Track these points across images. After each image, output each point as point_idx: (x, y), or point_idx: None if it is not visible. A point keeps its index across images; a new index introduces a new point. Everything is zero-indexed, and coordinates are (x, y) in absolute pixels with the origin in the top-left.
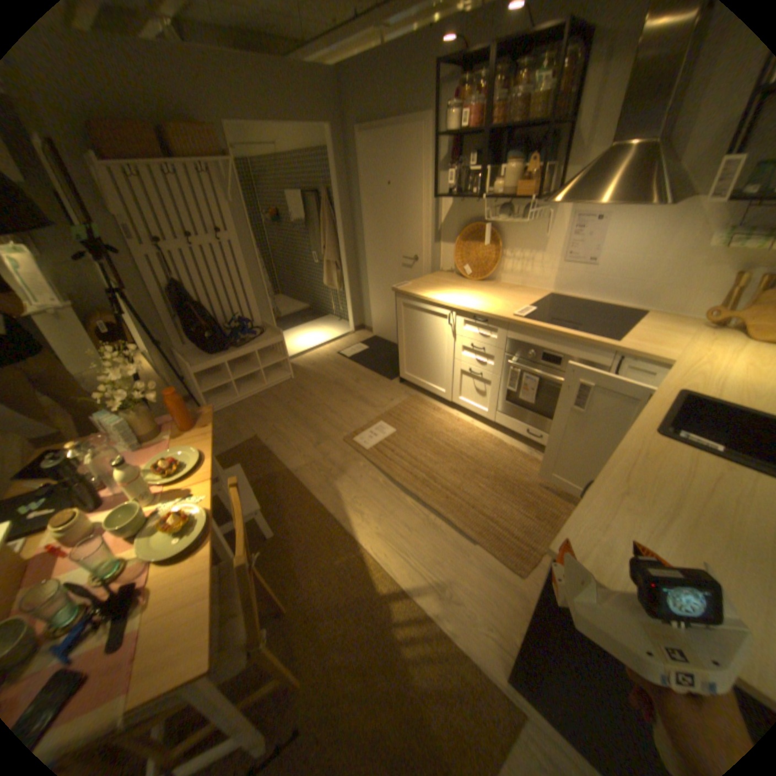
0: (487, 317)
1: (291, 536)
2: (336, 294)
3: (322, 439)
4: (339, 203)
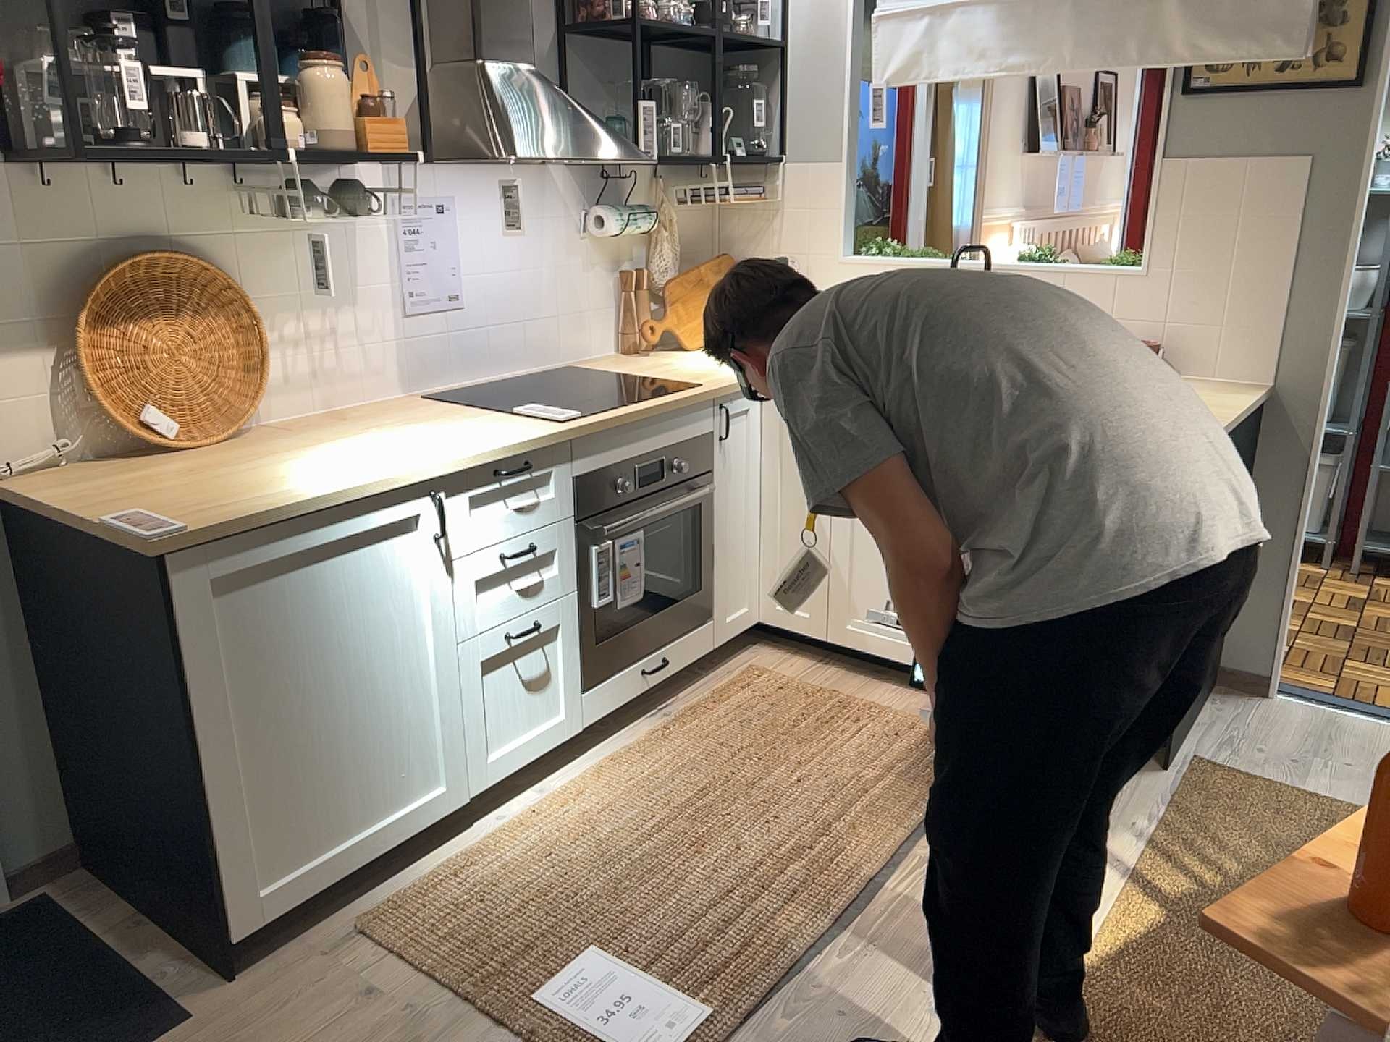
0: (530, 451)
1: None
2: None
3: None
4: None
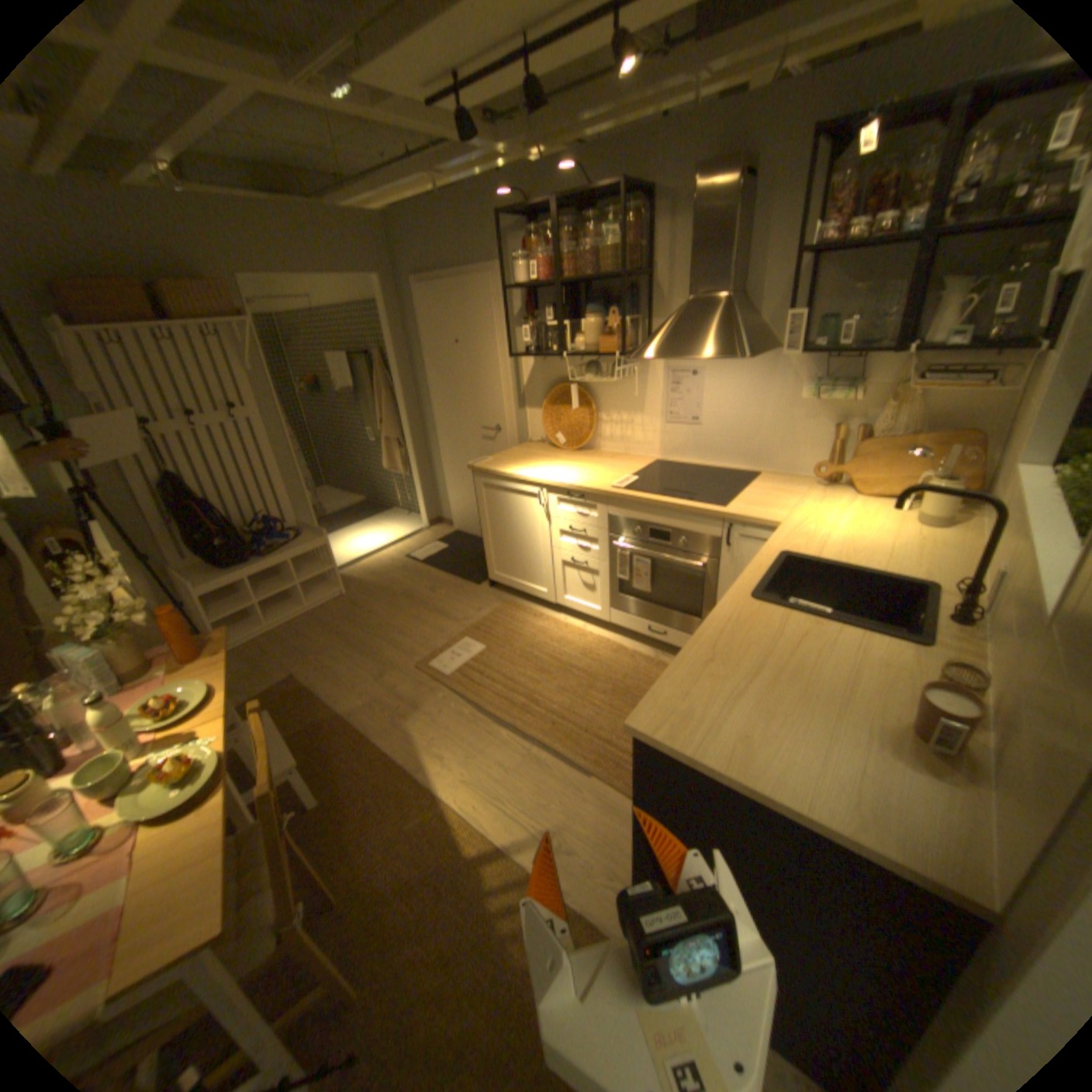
0: (582, 492)
1: (343, 802)
2: (402, 479)
3: (386, 668)
4: (397, 366)
